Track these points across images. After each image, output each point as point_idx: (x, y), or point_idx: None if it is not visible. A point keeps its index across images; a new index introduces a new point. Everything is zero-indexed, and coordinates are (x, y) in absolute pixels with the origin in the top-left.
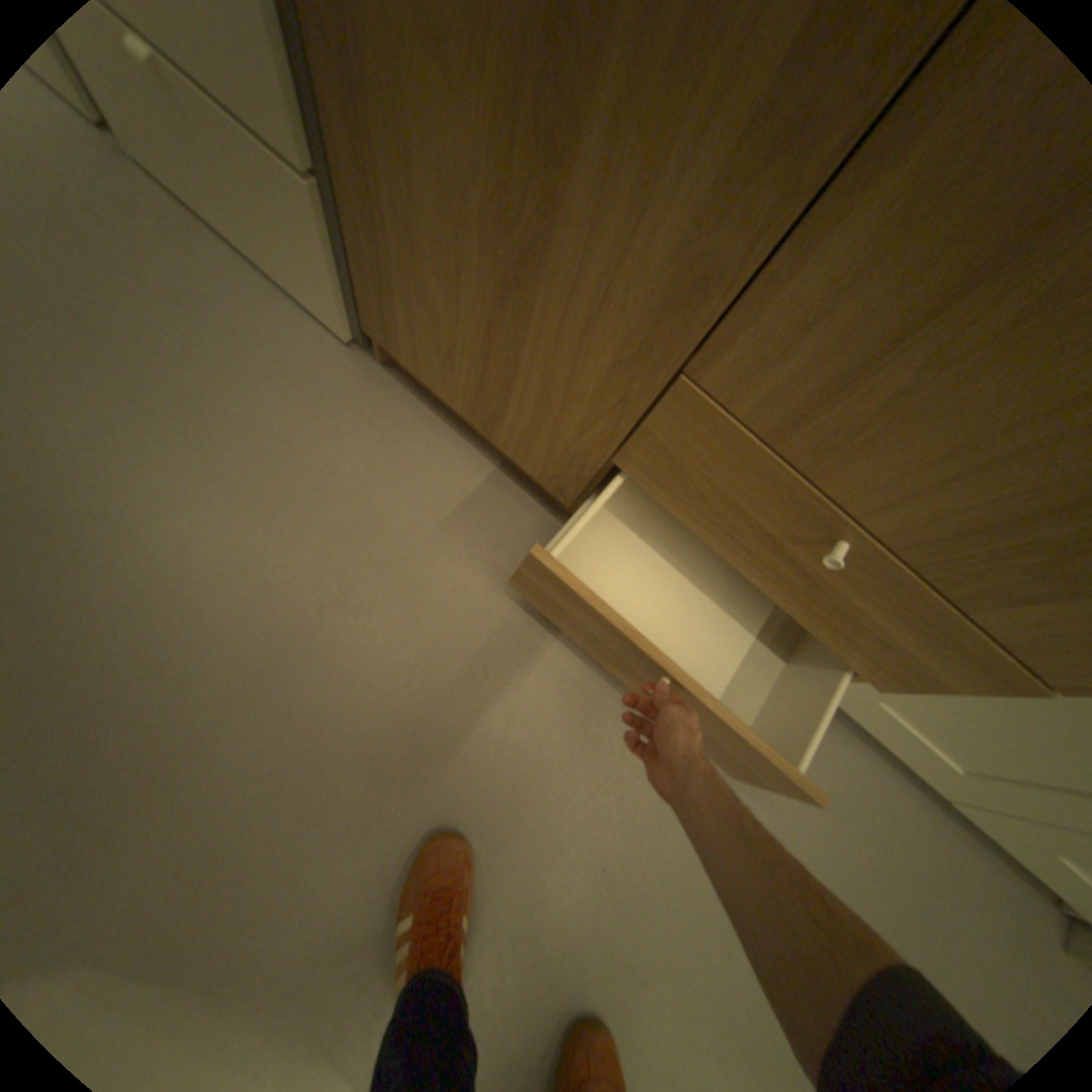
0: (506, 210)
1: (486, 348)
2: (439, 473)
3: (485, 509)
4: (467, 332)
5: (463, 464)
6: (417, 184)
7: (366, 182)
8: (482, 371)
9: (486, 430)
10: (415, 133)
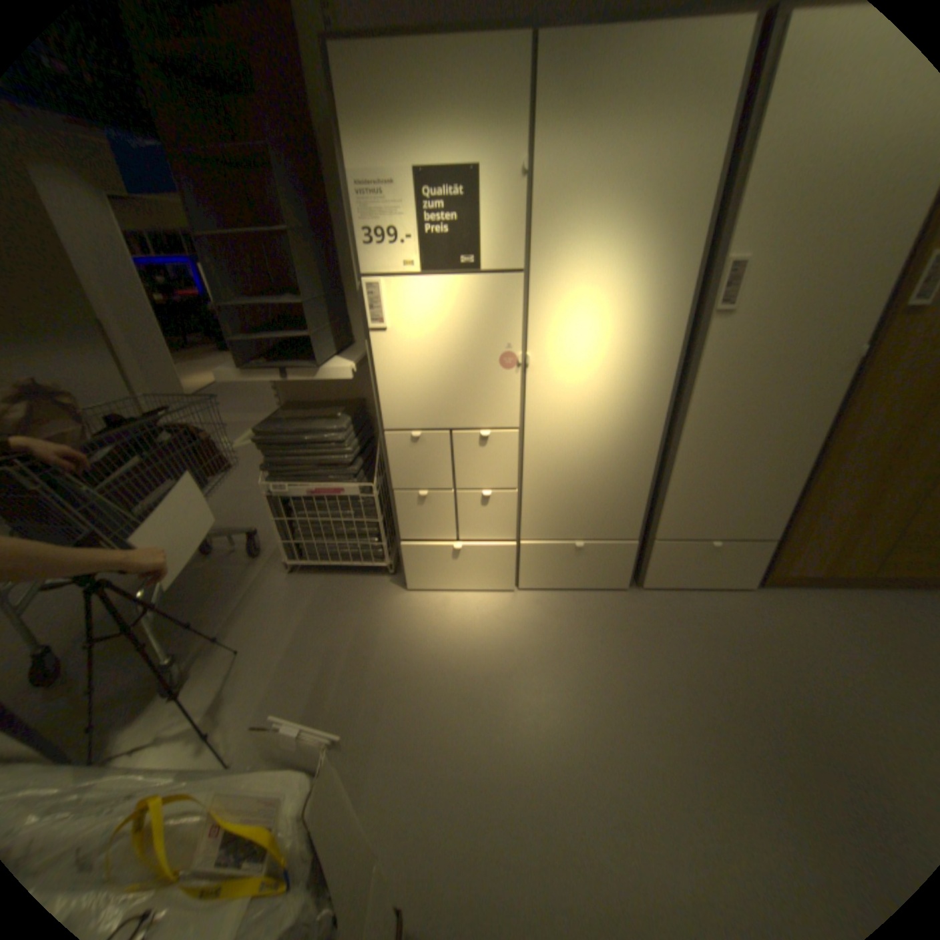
0: (865, 513)
1: (846, 547)
2: (828, 605)
3: (851, 604)
4: (838, 547)
5: (826, 598)
6: (833, 522)
7: (810, 530)
8: (841, 555)
9: (835, 576)
10: (837, 513)
